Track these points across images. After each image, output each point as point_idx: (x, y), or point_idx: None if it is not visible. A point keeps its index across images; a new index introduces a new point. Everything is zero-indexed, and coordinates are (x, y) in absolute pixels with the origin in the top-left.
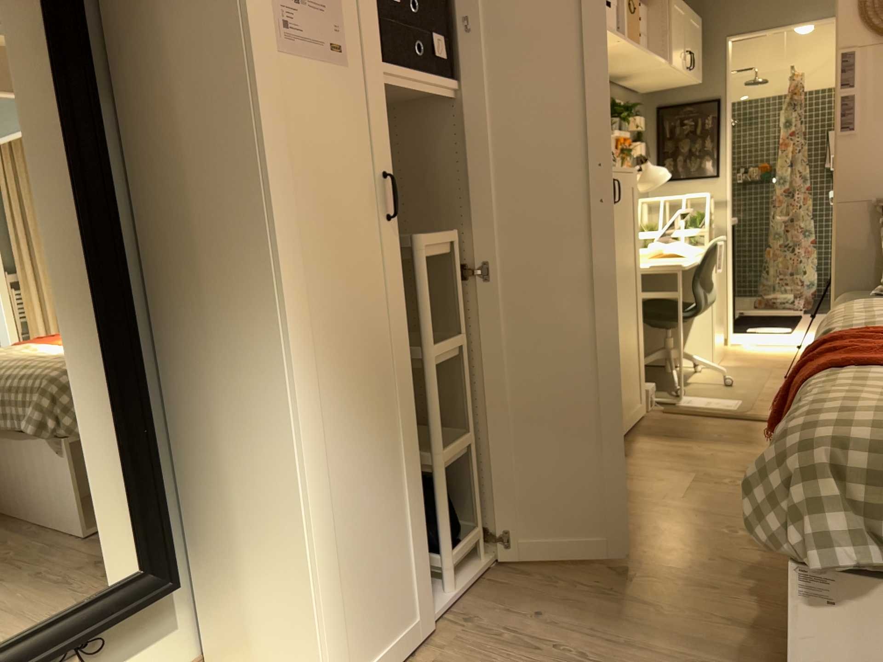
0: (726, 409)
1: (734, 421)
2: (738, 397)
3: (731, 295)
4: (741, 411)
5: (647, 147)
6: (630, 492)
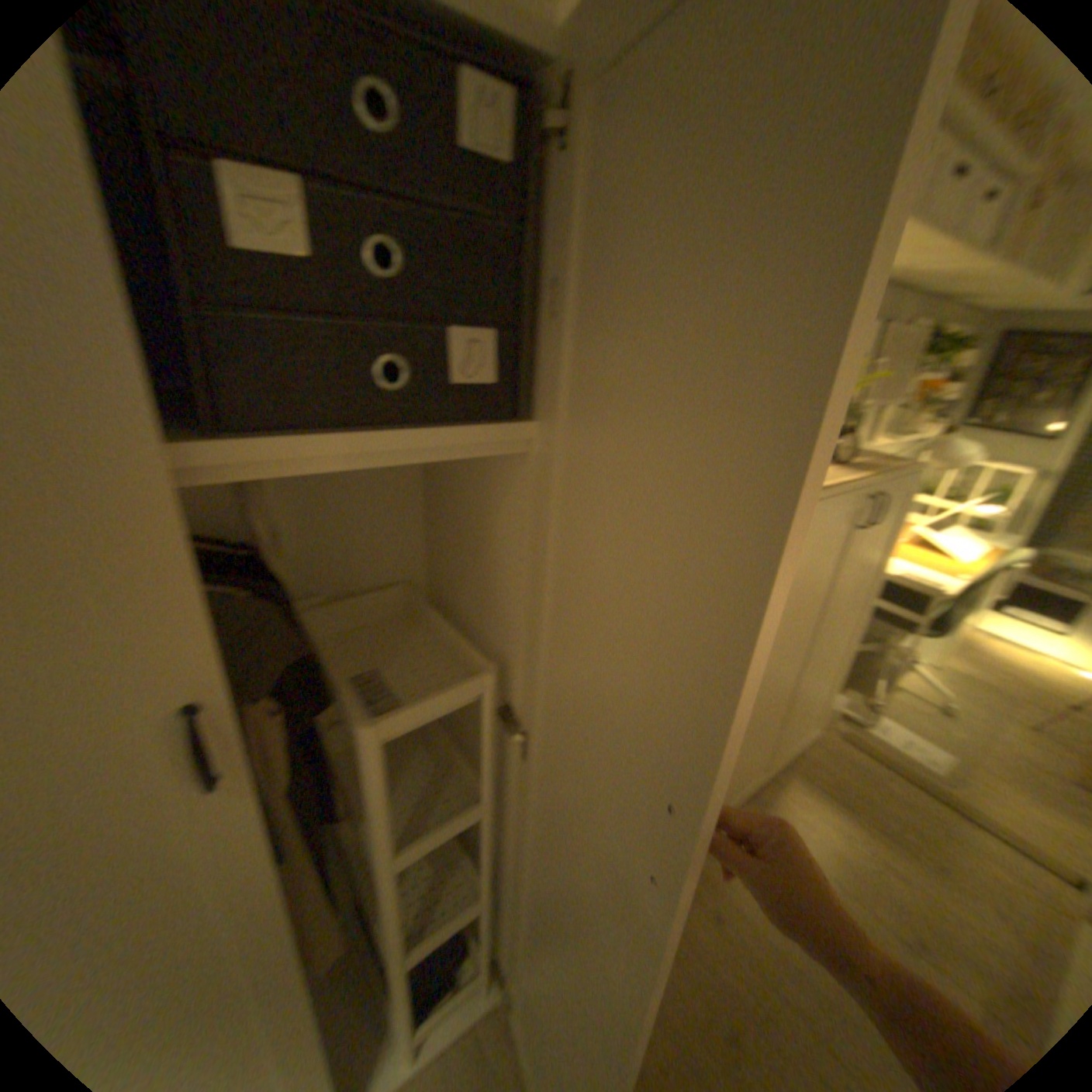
0: (929, 768)
1: (931, 804)
2: (954, 746)
3: (1004, 580)
4: (948, 782)
5: (968, 379)
6: (735, 907)
